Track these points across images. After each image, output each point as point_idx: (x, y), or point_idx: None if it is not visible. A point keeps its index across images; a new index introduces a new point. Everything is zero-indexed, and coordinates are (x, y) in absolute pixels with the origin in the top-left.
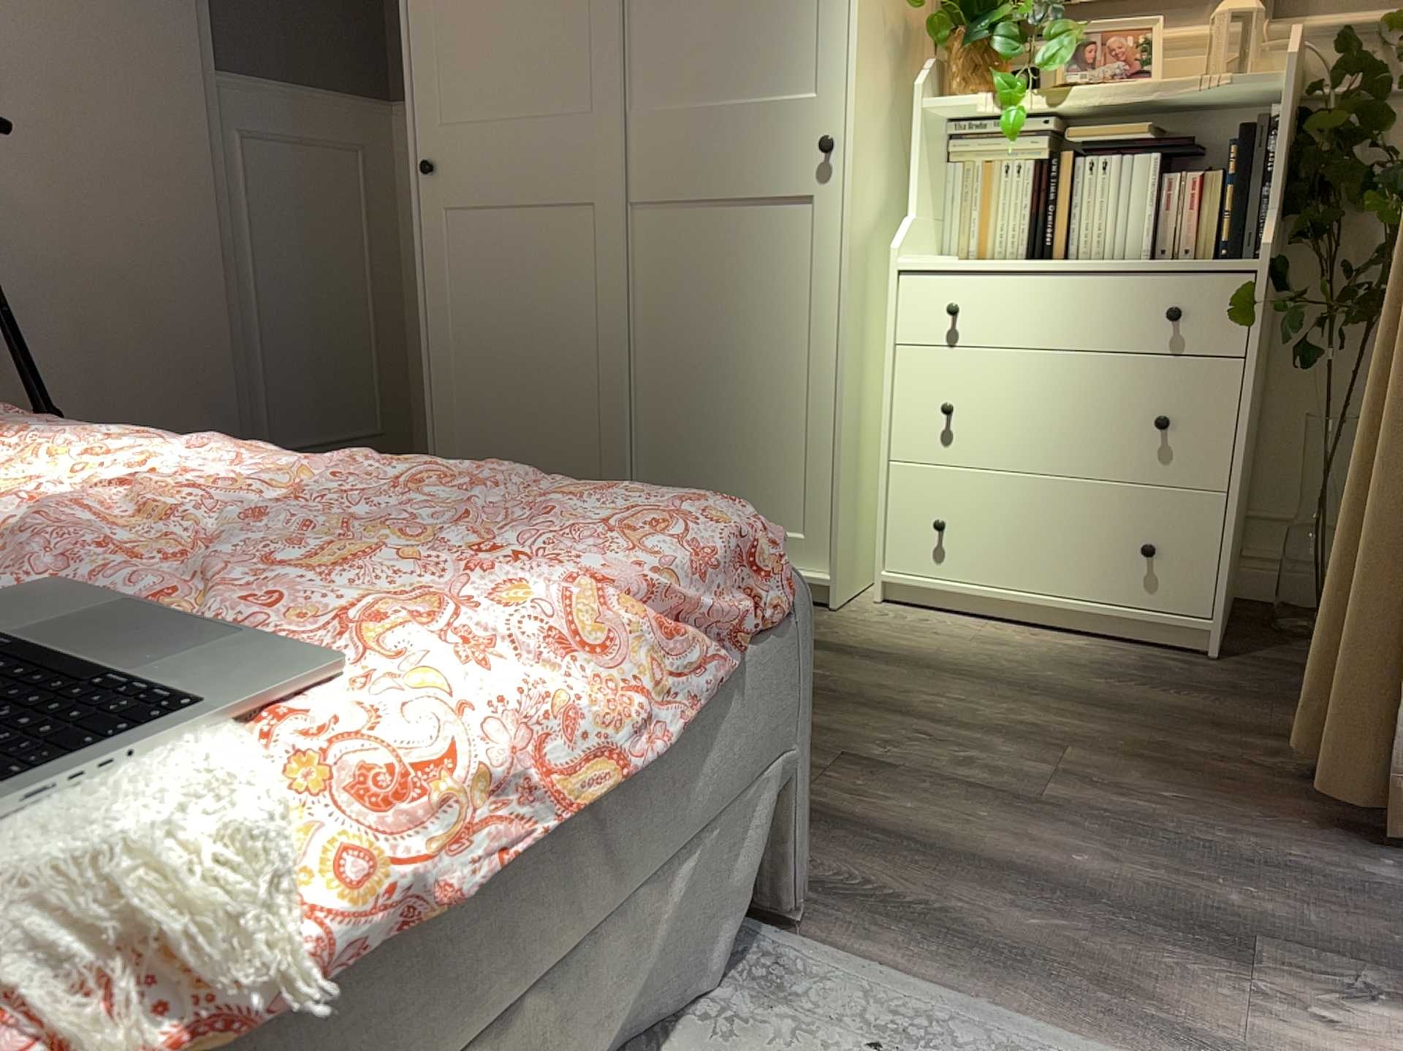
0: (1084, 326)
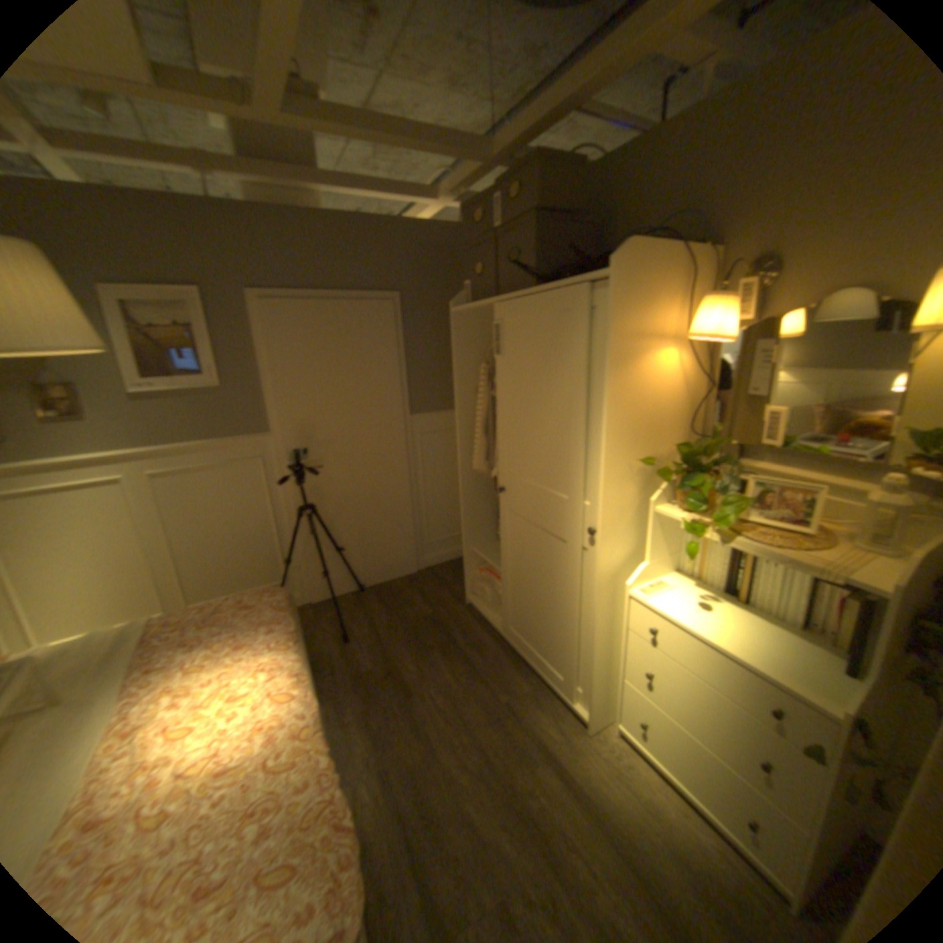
0: (722, 681)
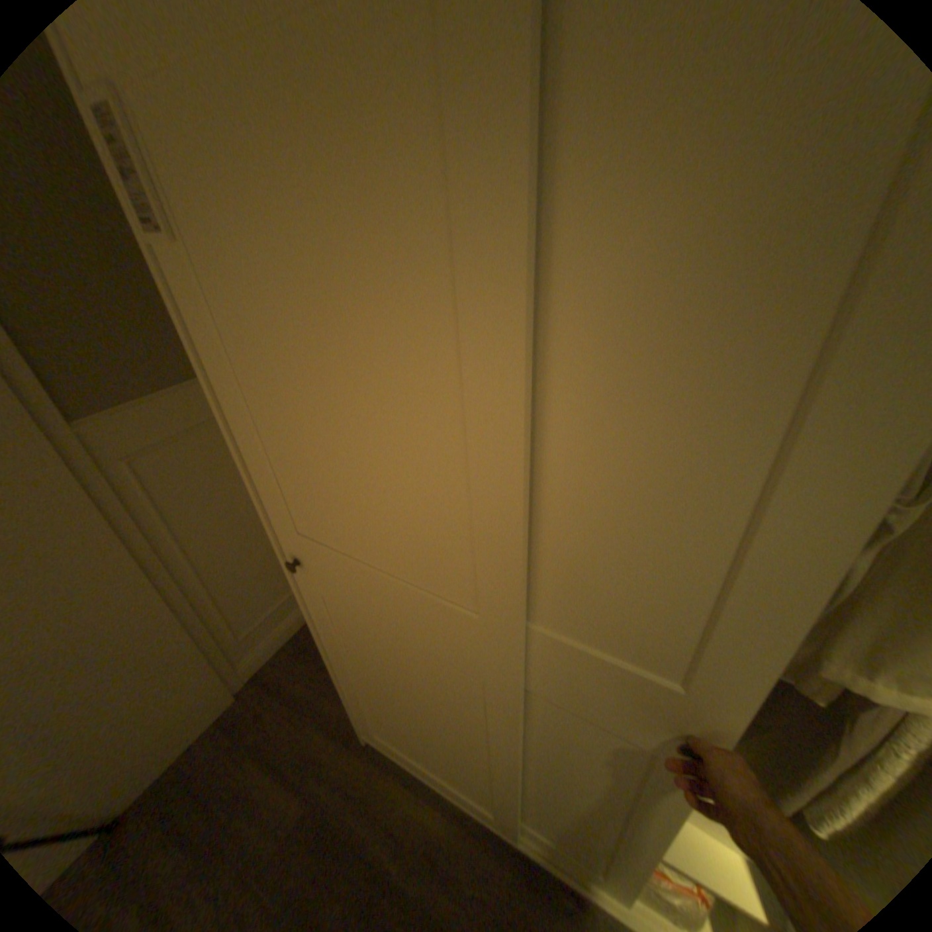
0: None
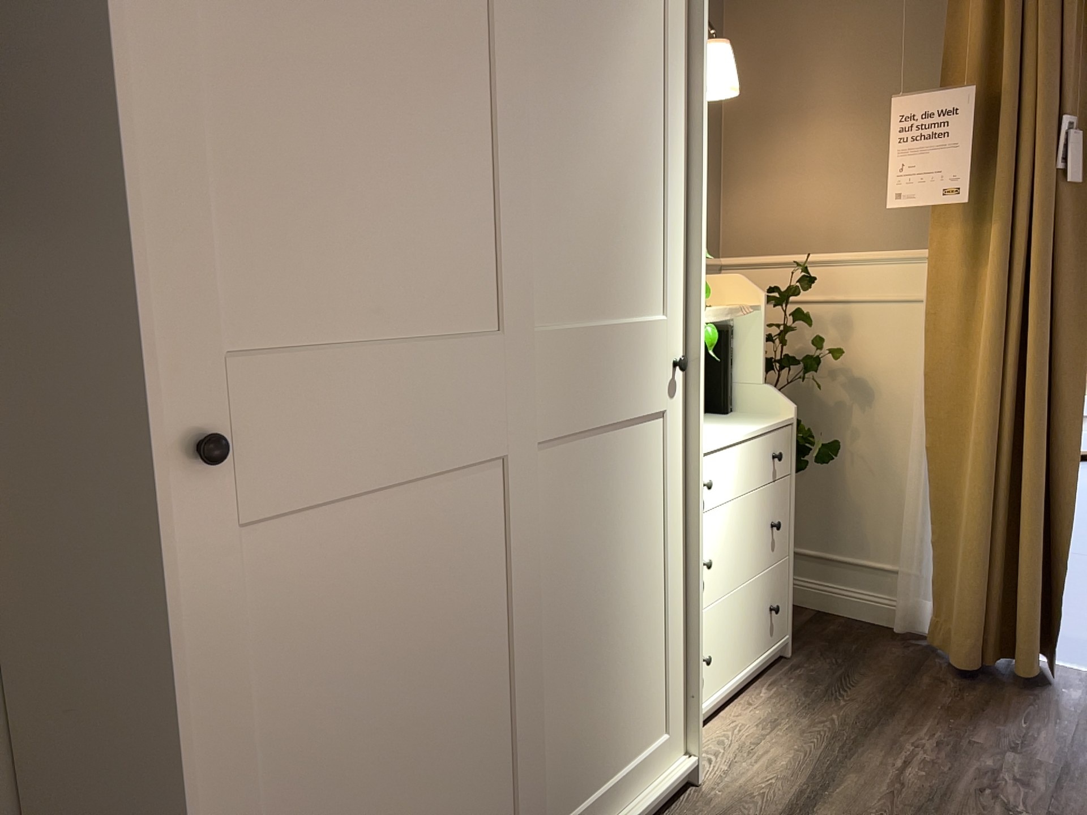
0: (744, 473)
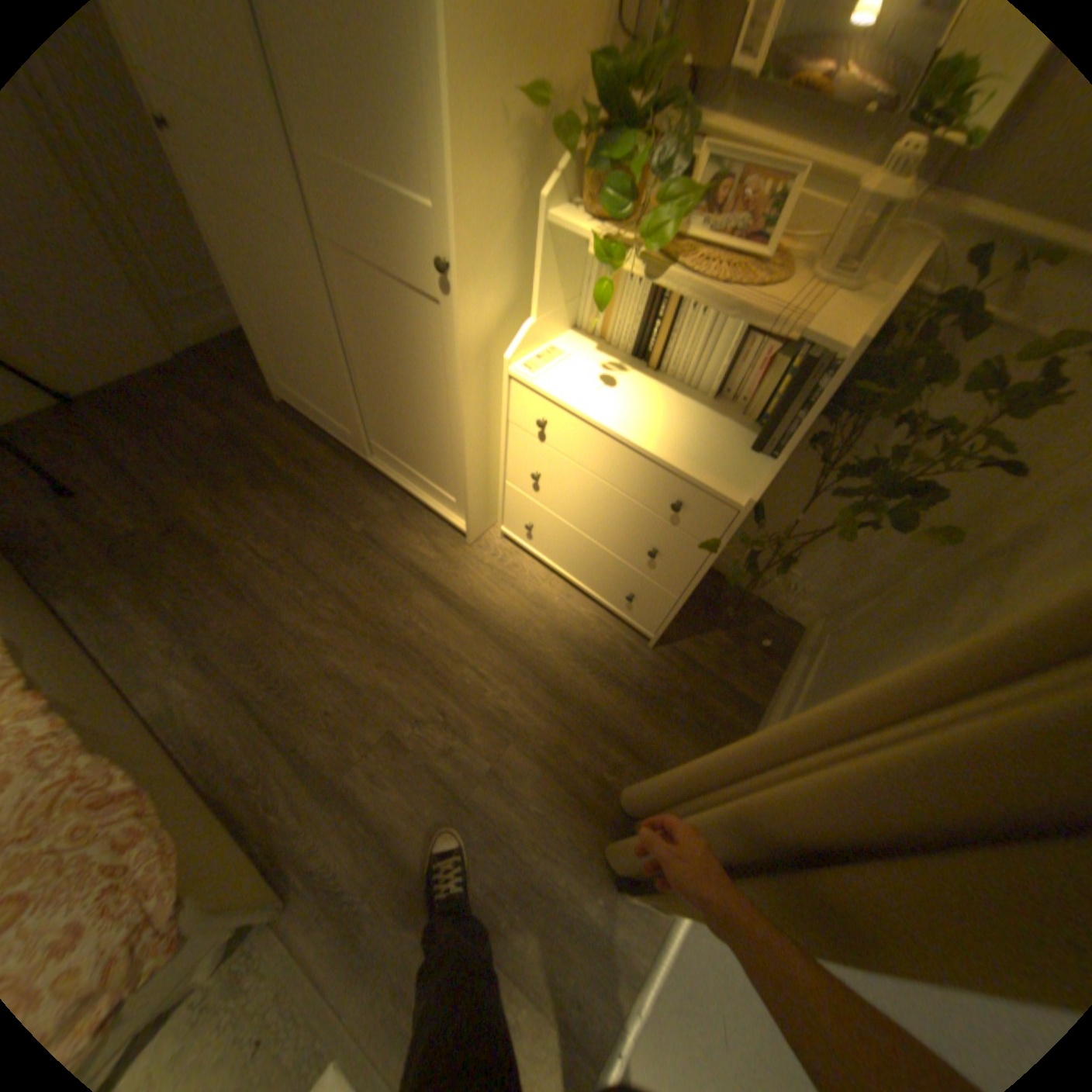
0: (621, 476)
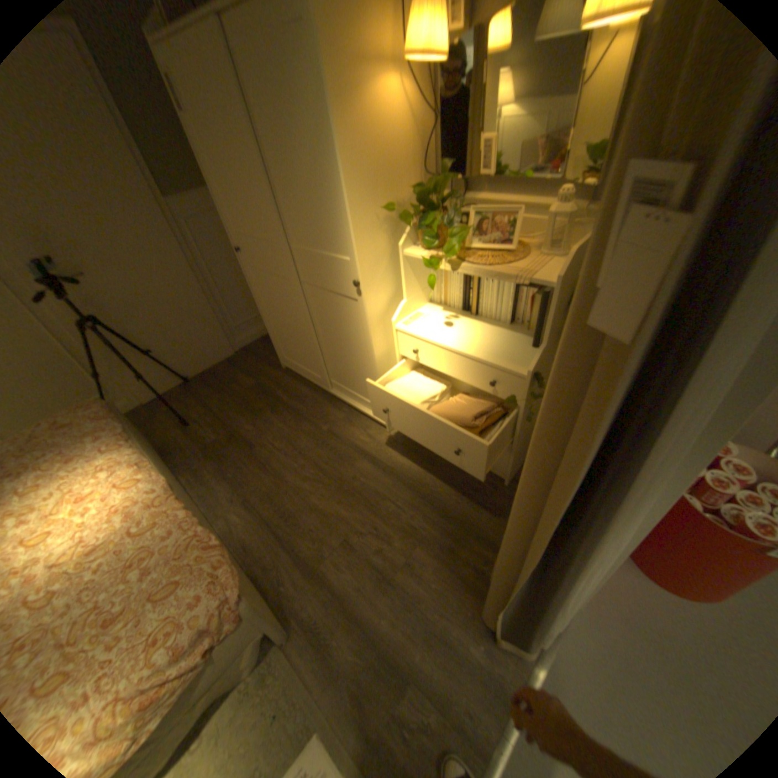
0: (461, 373)
